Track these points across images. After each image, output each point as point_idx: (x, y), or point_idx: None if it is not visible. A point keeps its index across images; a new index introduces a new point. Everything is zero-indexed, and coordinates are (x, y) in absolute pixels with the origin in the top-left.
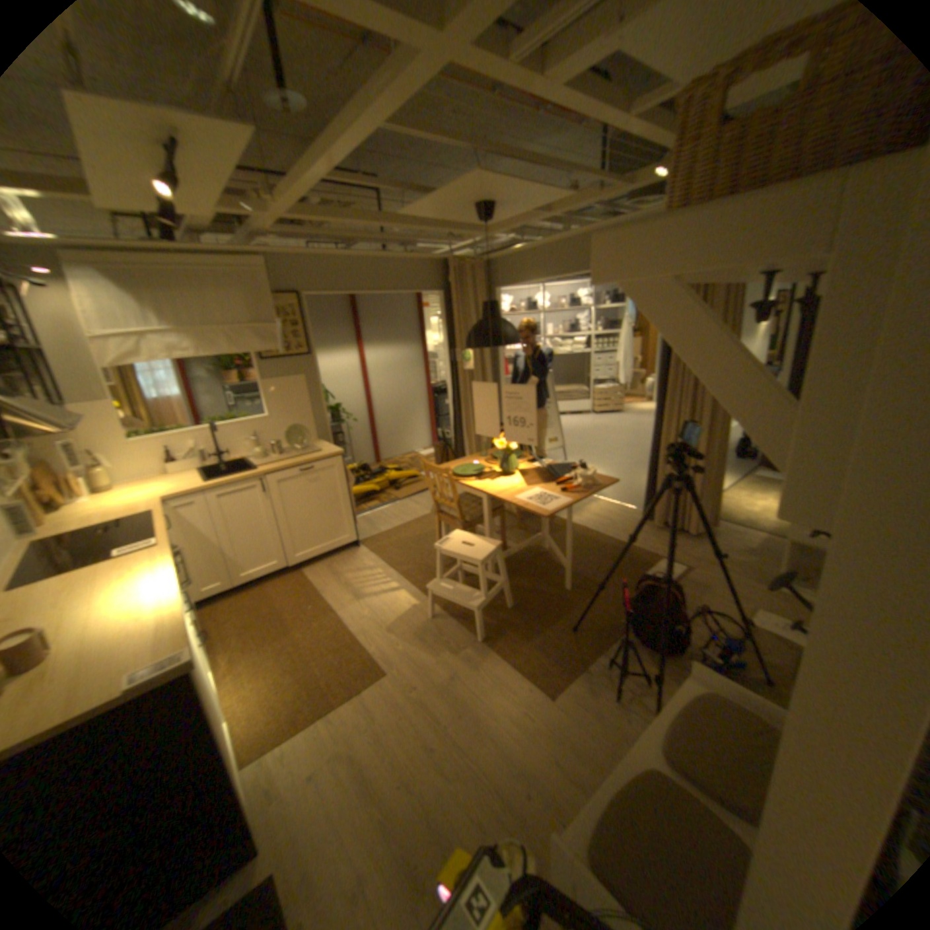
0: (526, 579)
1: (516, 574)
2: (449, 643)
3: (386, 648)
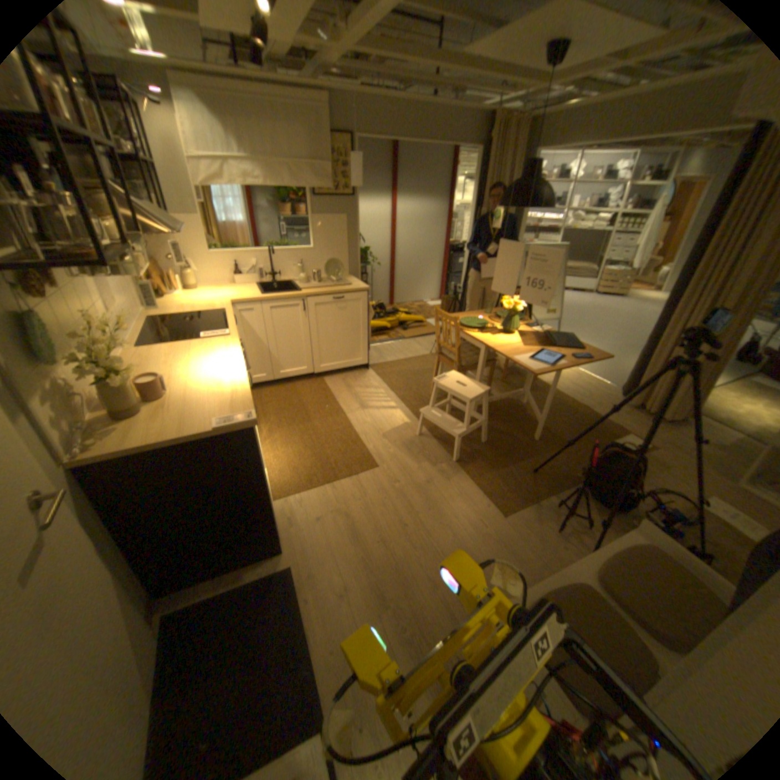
0: (501, 424)
1: (493, 419)
2: (429, 457)
3: (381, 449)
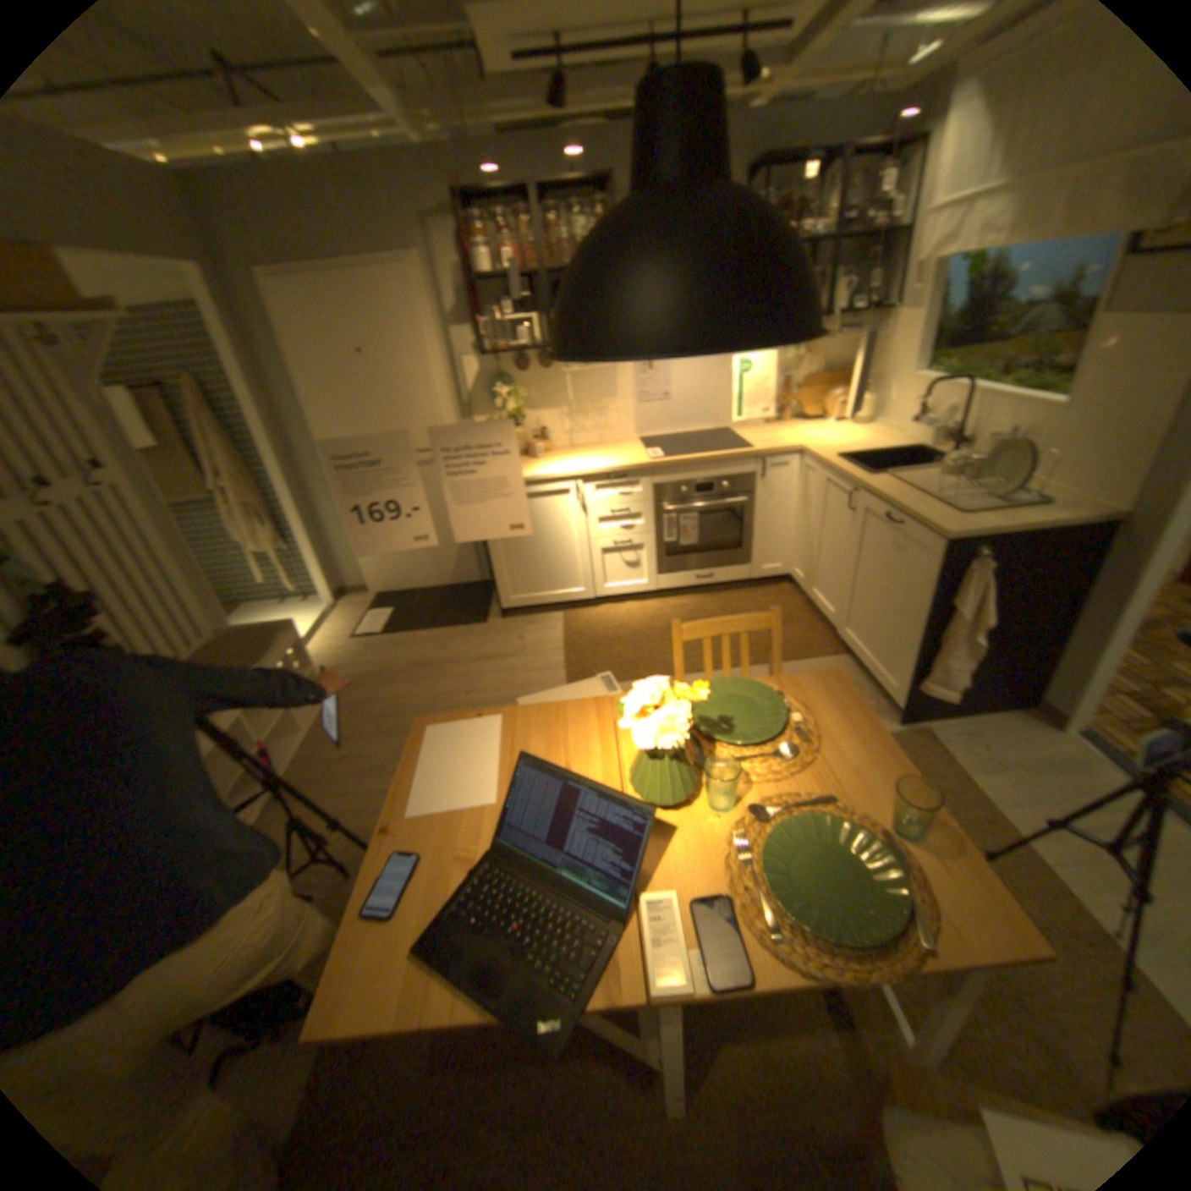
0: None
1: None
2: None
3: None
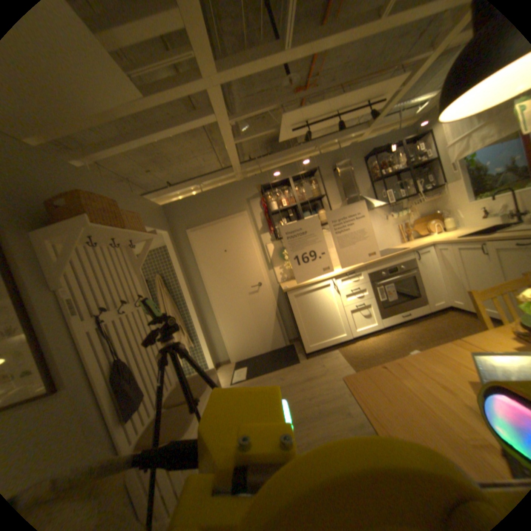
0: None
1: None
2: None
3: None
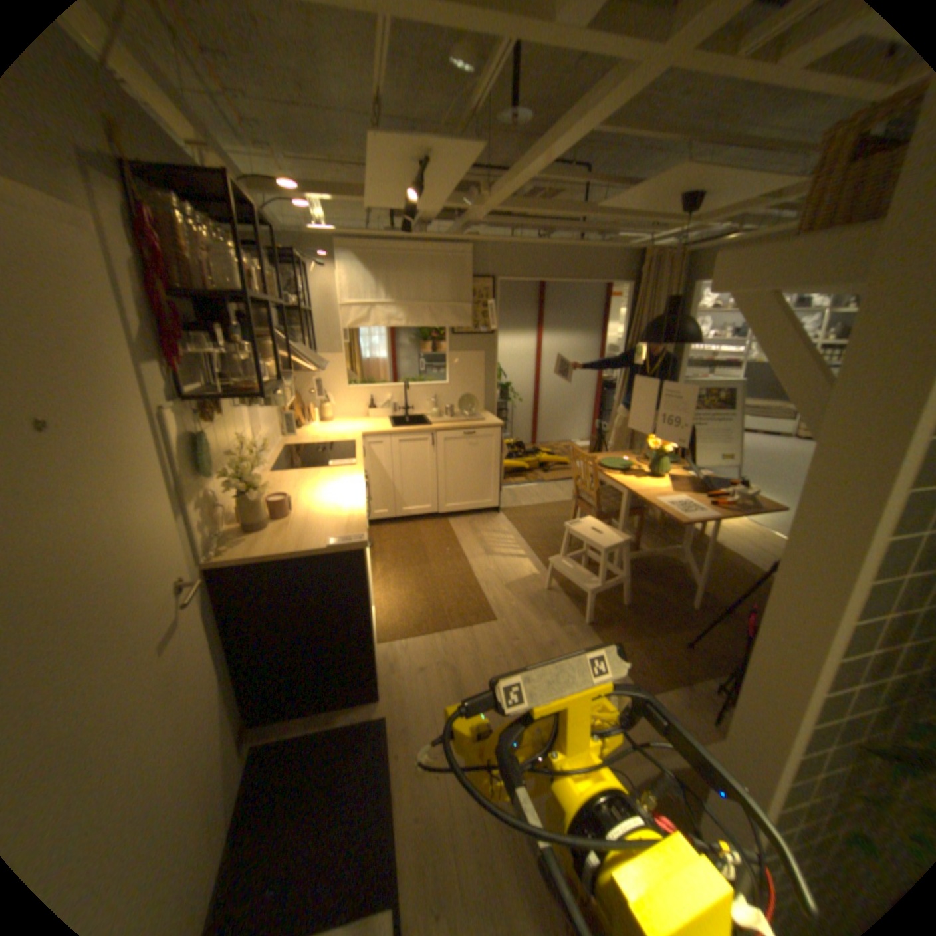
0: (652, 585)
1: (643, 578)
2: (558, 614)
3: (502, 600)
